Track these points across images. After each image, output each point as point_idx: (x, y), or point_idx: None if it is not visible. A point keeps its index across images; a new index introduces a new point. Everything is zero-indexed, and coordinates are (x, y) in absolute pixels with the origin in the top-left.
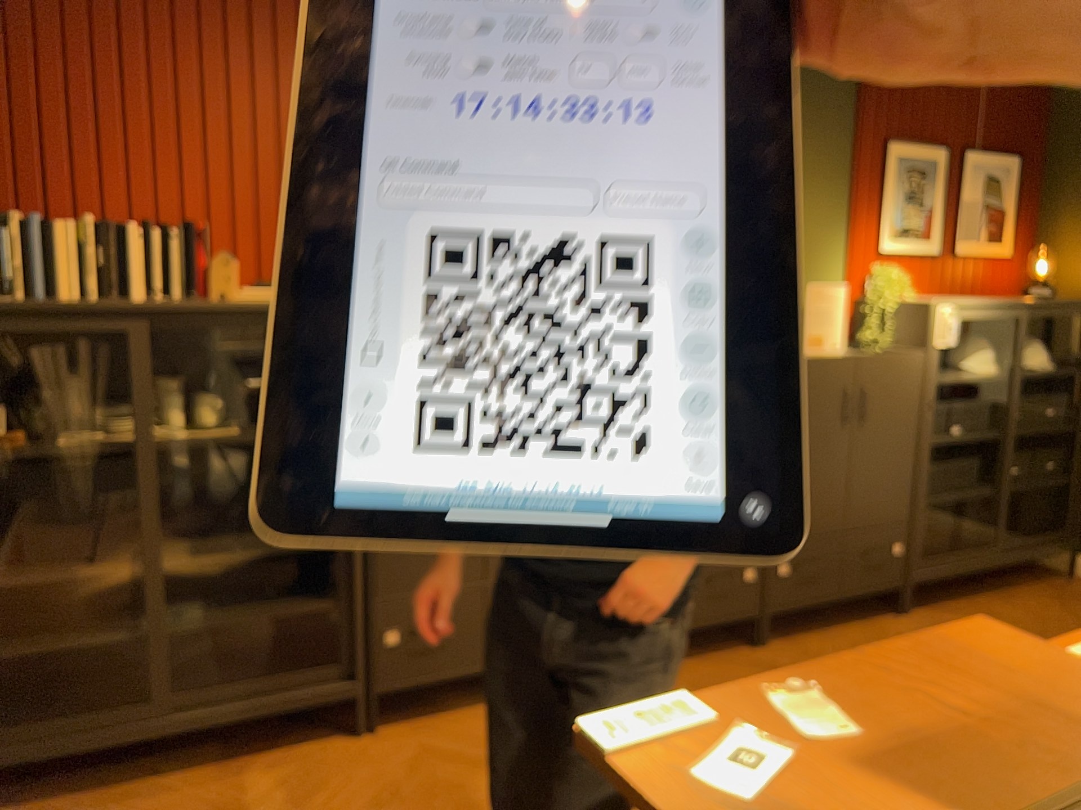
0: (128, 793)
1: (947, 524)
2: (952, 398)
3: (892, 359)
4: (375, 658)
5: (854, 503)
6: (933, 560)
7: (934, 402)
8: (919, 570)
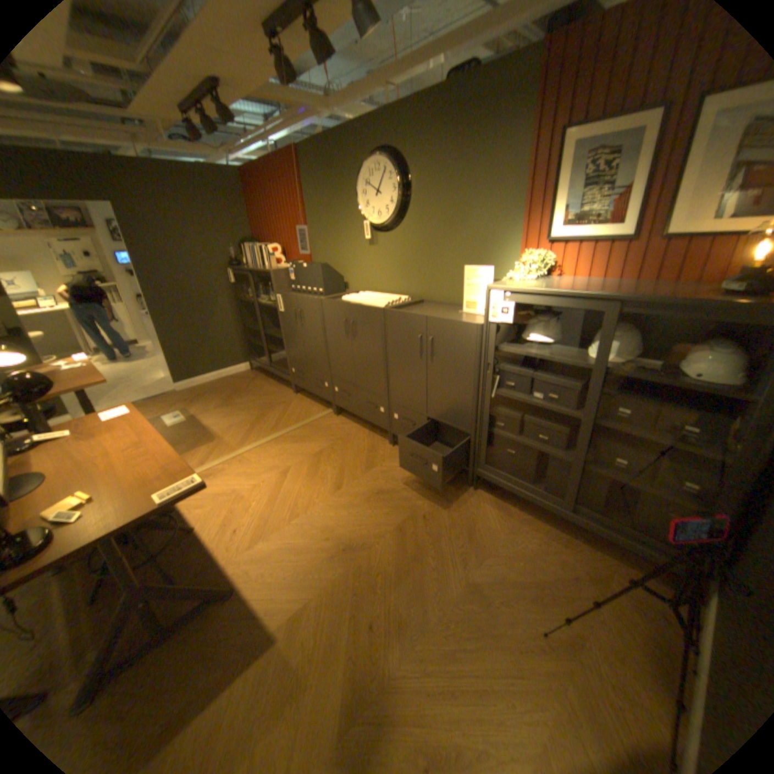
0: (267, 380)
1: (527, 459)
2: (561, 371)
3: (450, 323)
4: (292, 374)
5: (430, 402)
6: (493, 469)
7: (489, 362)
8: (480, 467)
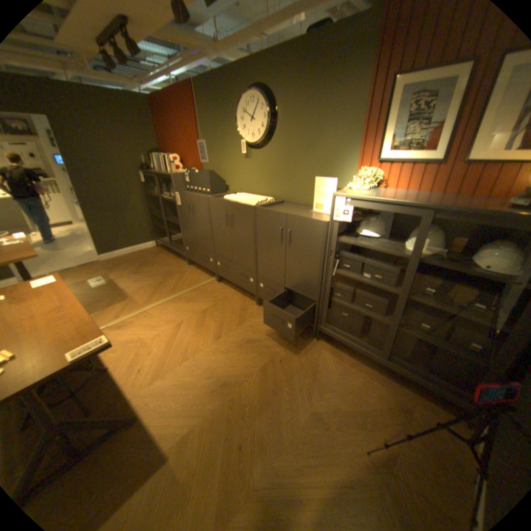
0: (168, 254)
1: (356, 320)
2: (384, 258)
3: (303, 219)
4: (186, 251)
5: (287, 277)
6: (331, 327)
7: (332, 250)
8: (322, 325)
